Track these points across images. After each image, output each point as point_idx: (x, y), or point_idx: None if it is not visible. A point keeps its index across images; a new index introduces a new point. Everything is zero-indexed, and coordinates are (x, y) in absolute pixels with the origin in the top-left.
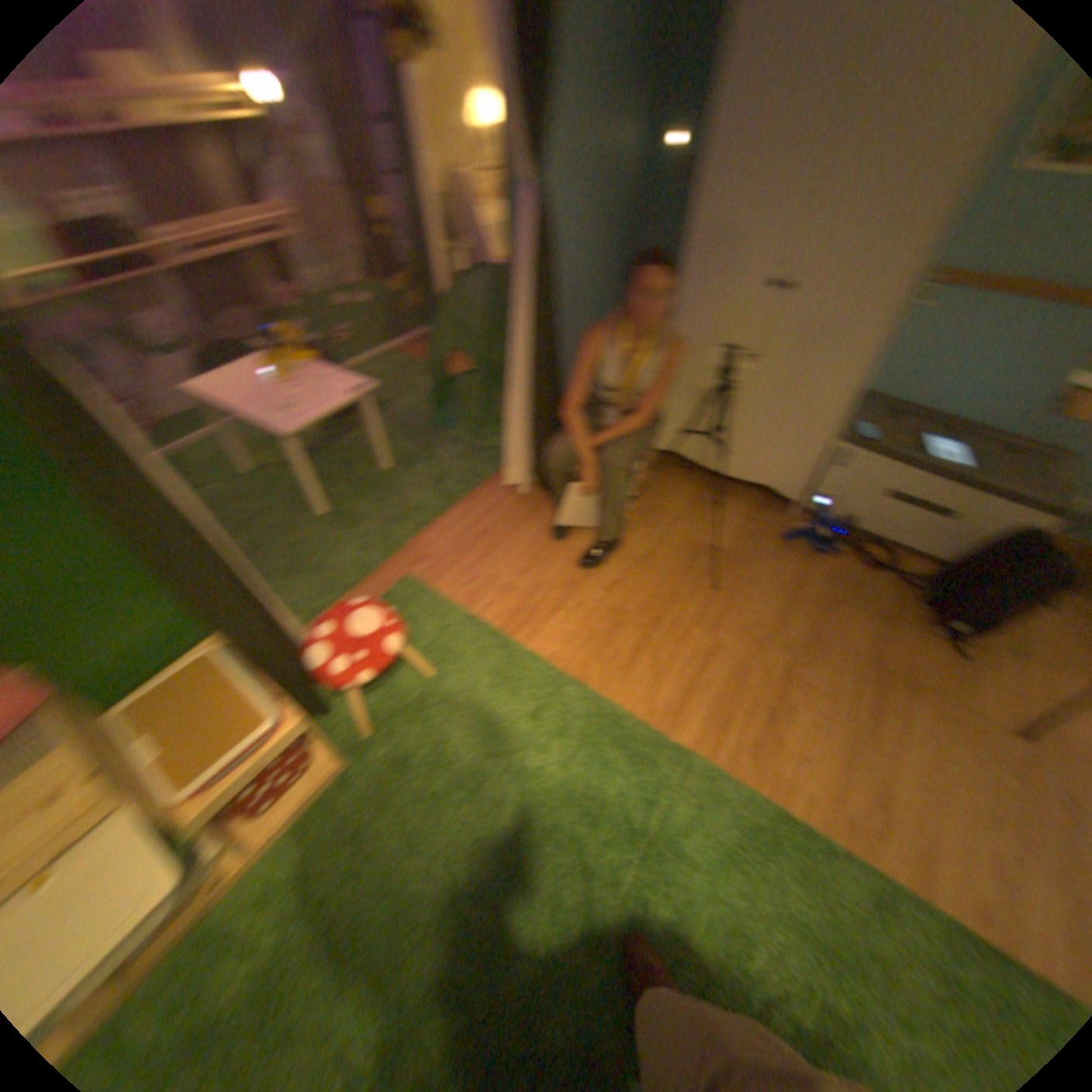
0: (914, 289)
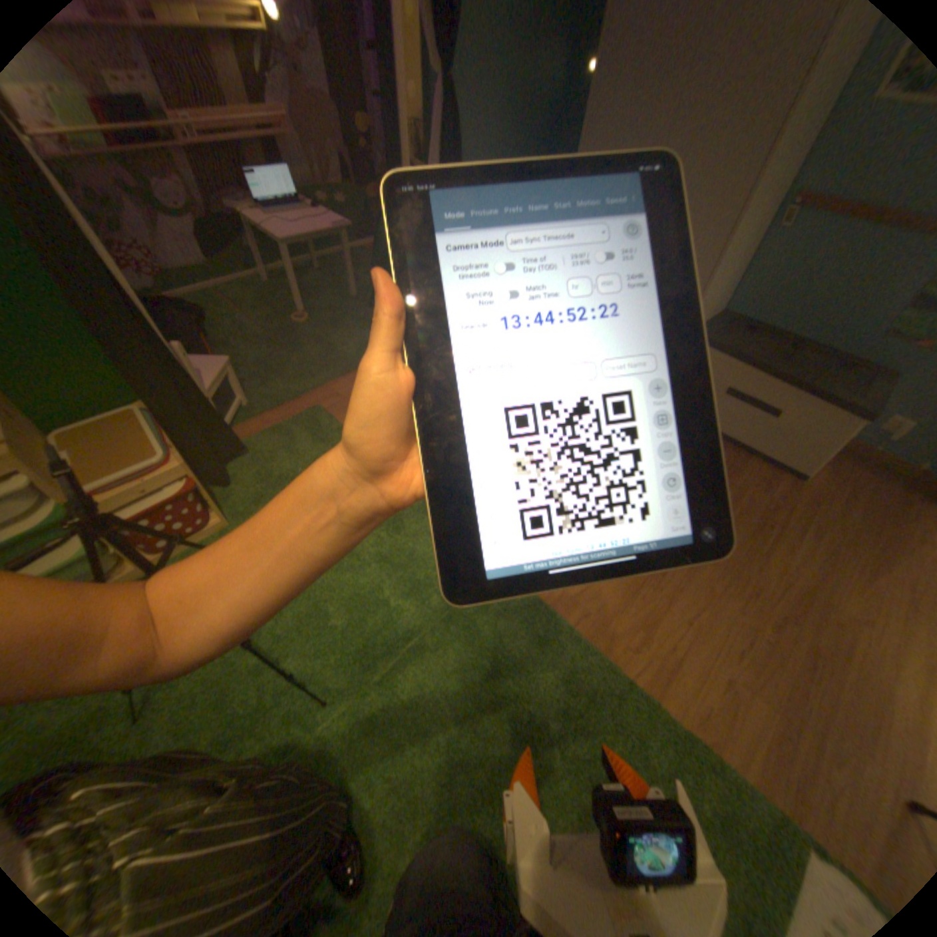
0: (777, 208)
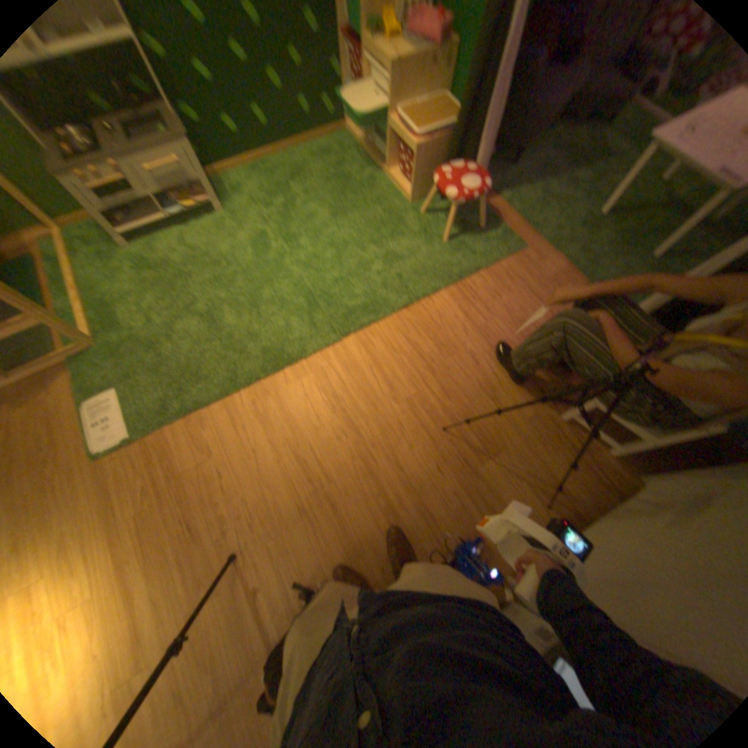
0: None
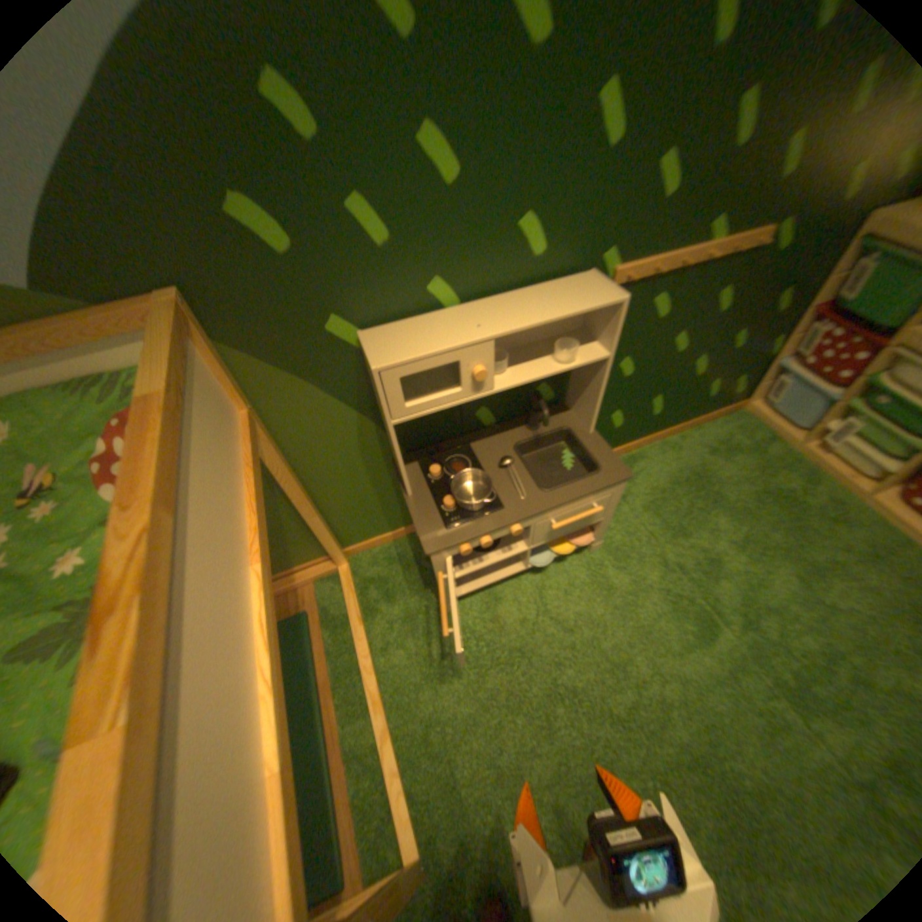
0: None
